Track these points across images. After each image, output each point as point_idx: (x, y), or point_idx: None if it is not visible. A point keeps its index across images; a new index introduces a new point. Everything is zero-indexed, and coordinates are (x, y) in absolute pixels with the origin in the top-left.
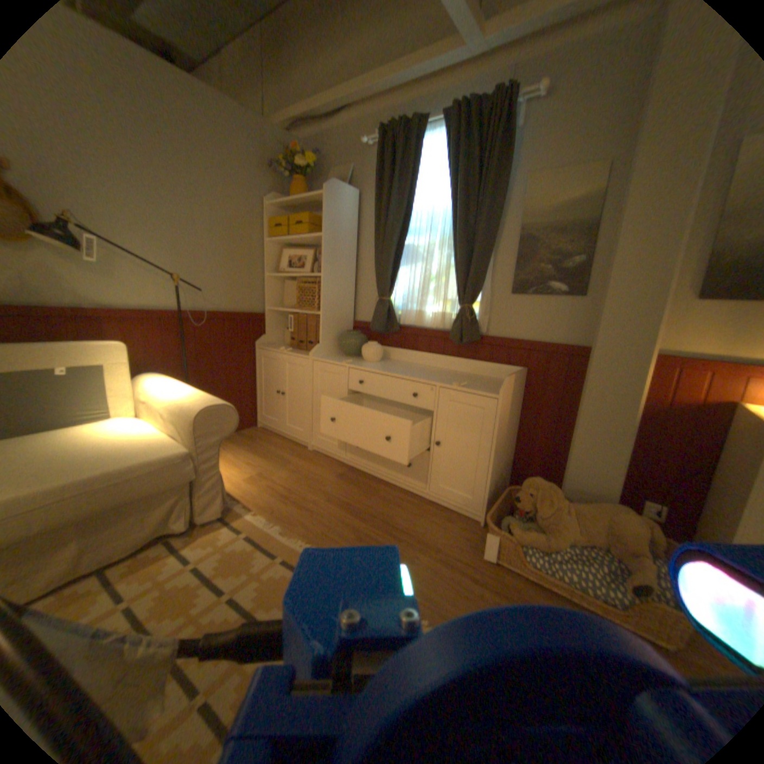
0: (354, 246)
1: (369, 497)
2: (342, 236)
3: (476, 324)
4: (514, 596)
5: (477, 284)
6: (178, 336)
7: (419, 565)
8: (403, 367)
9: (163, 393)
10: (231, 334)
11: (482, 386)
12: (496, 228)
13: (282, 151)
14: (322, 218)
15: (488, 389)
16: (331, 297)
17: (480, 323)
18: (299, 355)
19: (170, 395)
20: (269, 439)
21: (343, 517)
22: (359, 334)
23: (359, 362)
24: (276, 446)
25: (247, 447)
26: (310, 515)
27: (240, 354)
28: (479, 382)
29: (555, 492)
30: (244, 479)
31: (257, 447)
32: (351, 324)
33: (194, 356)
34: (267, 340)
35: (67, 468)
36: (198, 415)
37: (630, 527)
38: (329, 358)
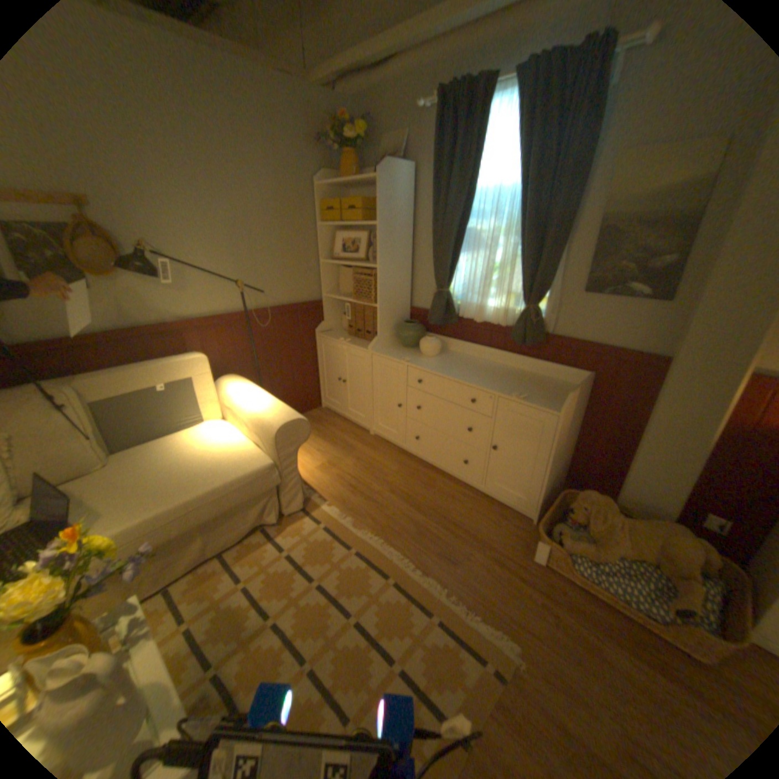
0: (411, 228)
1: (429, 488)
2: (398, 220)
3: (541, 324)
4: (560, 598)
5: (546, 283)
6: (247, 334)
7: (474, 562)
8: (462, 363)
9: (245, 402)
10: (294, 326)
11: (543, 396)
12: (573, 219)
13: (330, 116)
14: (376, 200)
15: (550, 402)
16: (388, 288)
17: (546, 321)
18: (359, 347)
19: (251, 406)
20: (334, 422)
21: (405, 509)
22: (416, 325)
23: (418, 357)
24: (341, 430)
25: (316, 430)
26: (377, 506)
27: (303, 343)
28: (541, 388)
29: (610, 507)
30: (317, 466)
31: (324, 430)
32: (409, 311)
33: (262, 350)
34: (326, 326)
35: (186, 484)
36: (278, 431)
37: (684, 551)
38: (387, 351)
